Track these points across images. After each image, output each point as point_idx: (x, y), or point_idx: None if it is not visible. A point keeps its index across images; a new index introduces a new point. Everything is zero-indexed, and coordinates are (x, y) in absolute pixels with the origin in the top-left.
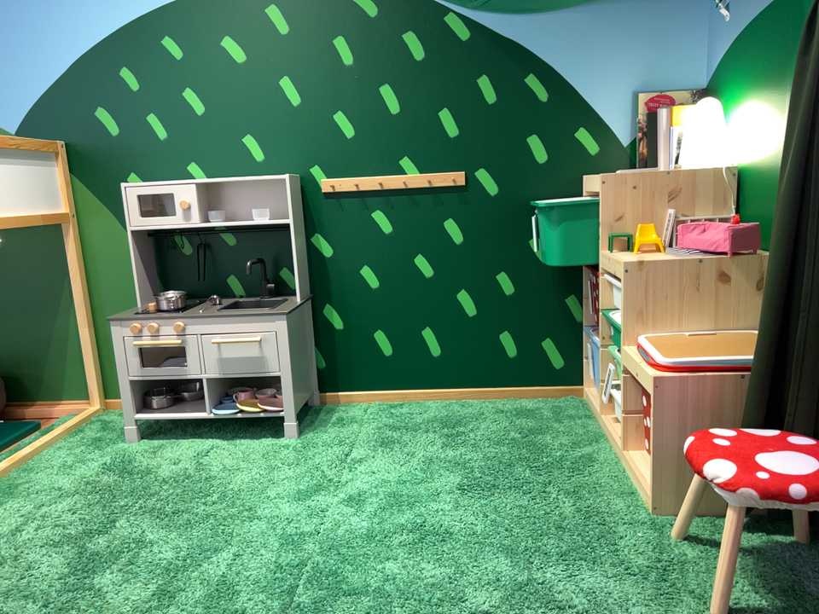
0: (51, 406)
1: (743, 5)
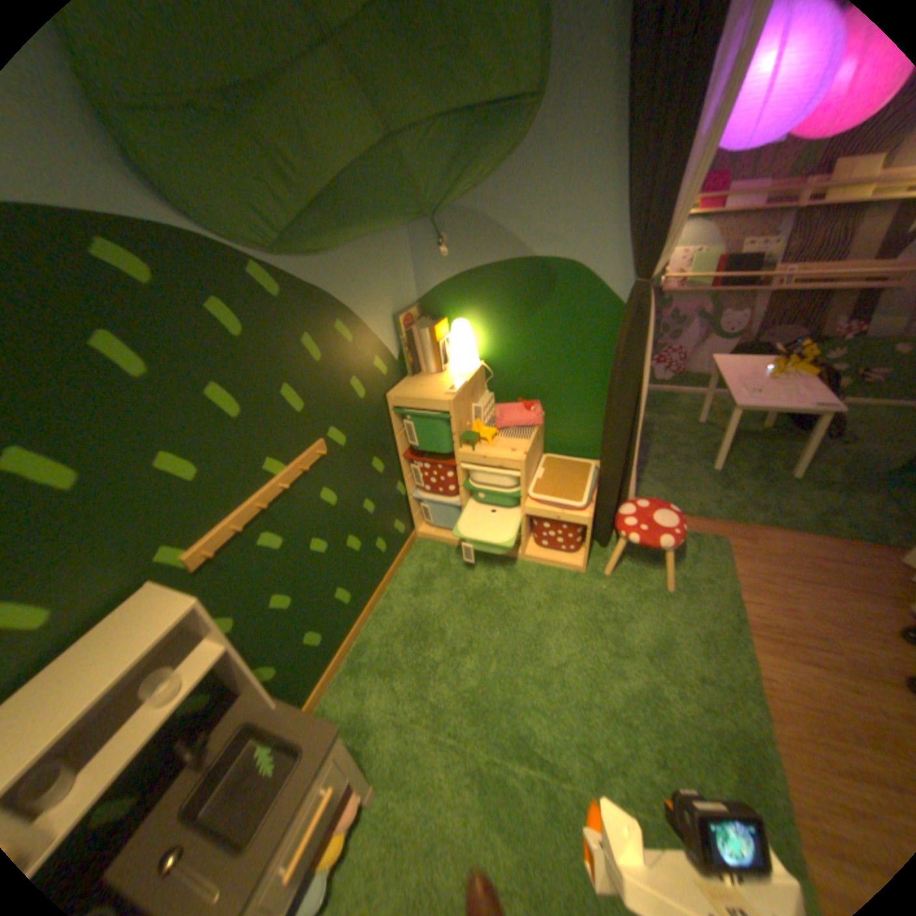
0: None
1: (470, 251)
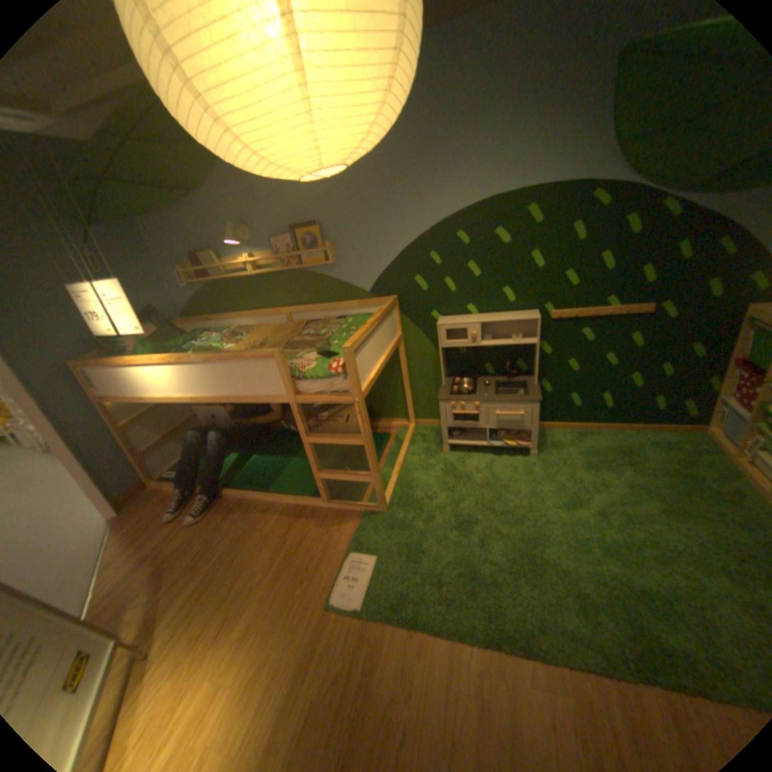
0: (388, 422)
1: None
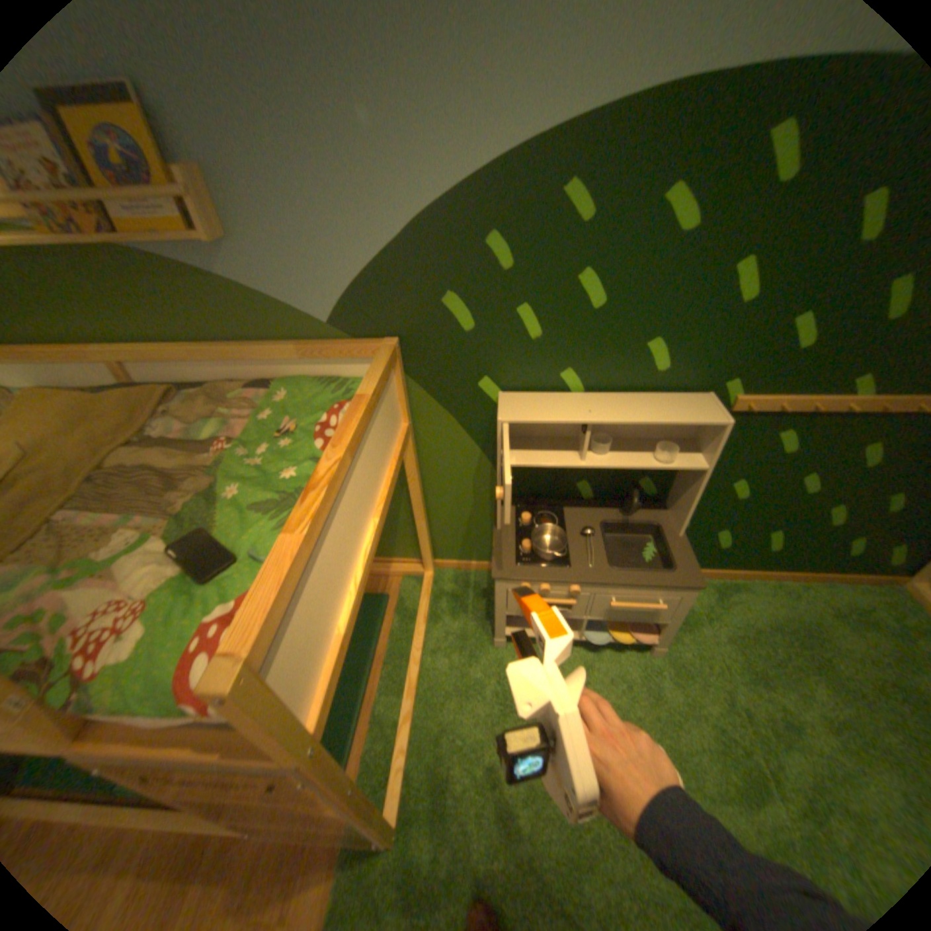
0: (384, 564)
1: None
